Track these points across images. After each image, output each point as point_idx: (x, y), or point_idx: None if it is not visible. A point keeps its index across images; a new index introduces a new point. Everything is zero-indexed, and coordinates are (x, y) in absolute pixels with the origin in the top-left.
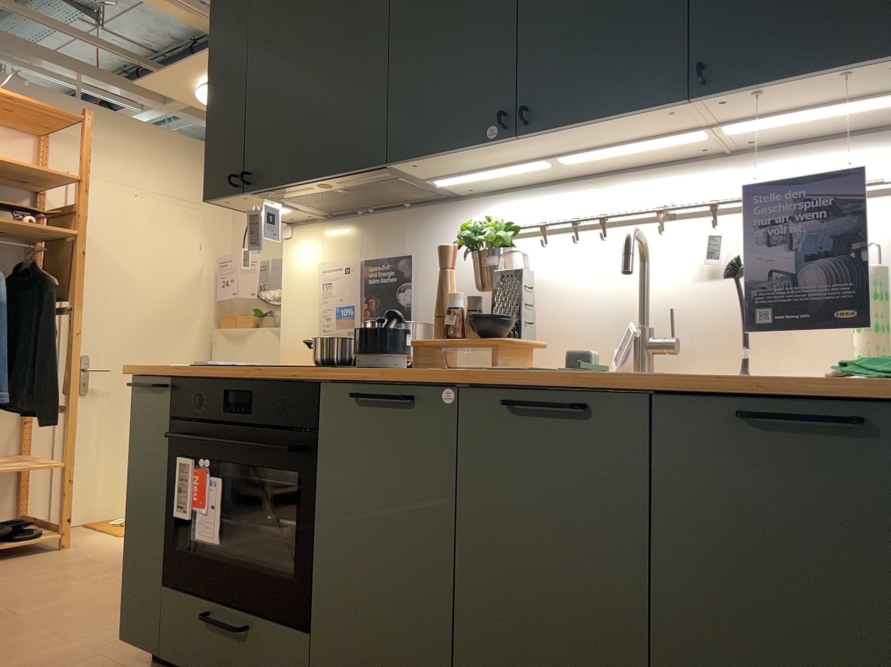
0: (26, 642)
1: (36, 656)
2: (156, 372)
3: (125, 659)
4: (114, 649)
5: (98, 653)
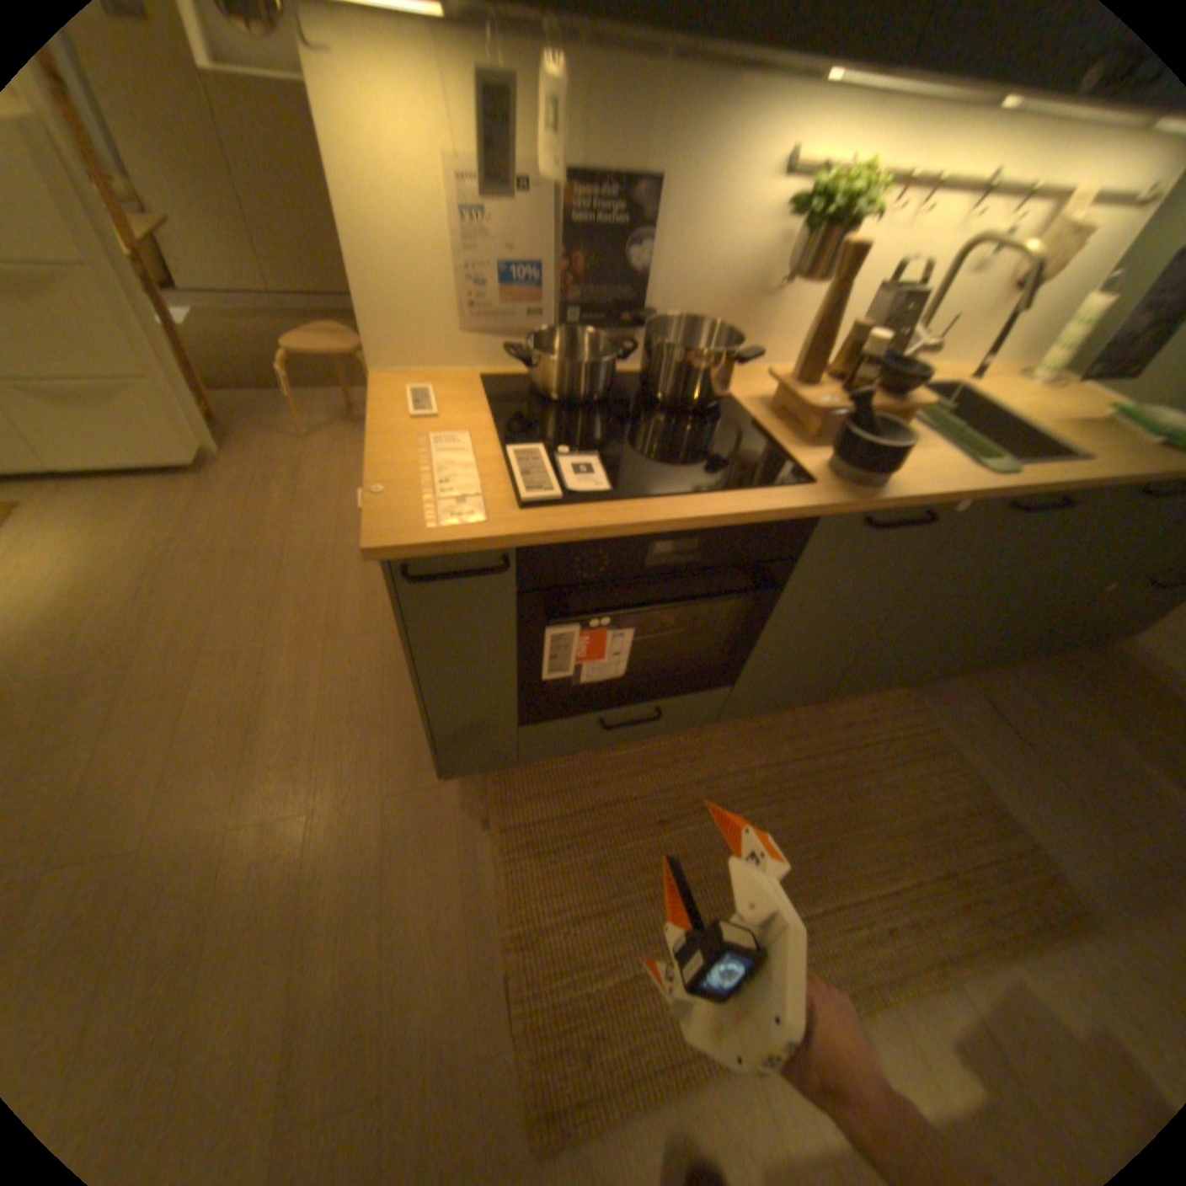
0: (251, 859)
1: (315, 857)
2: (482, 546)
3: (412, 779)
4: (375, 780)
5: (371, 798)
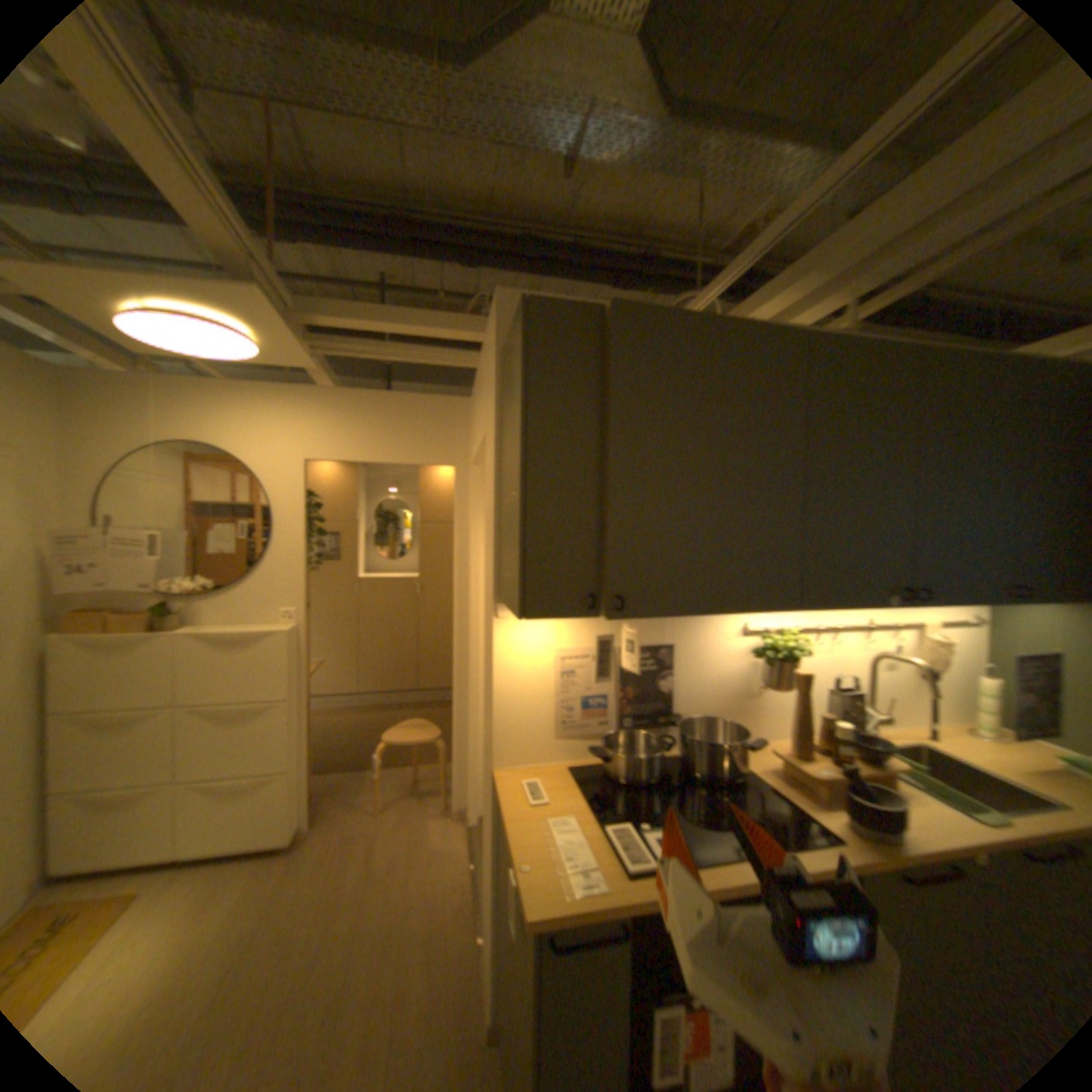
0: None
1: None
2: (611, 916)
3: None
4: None
5: None
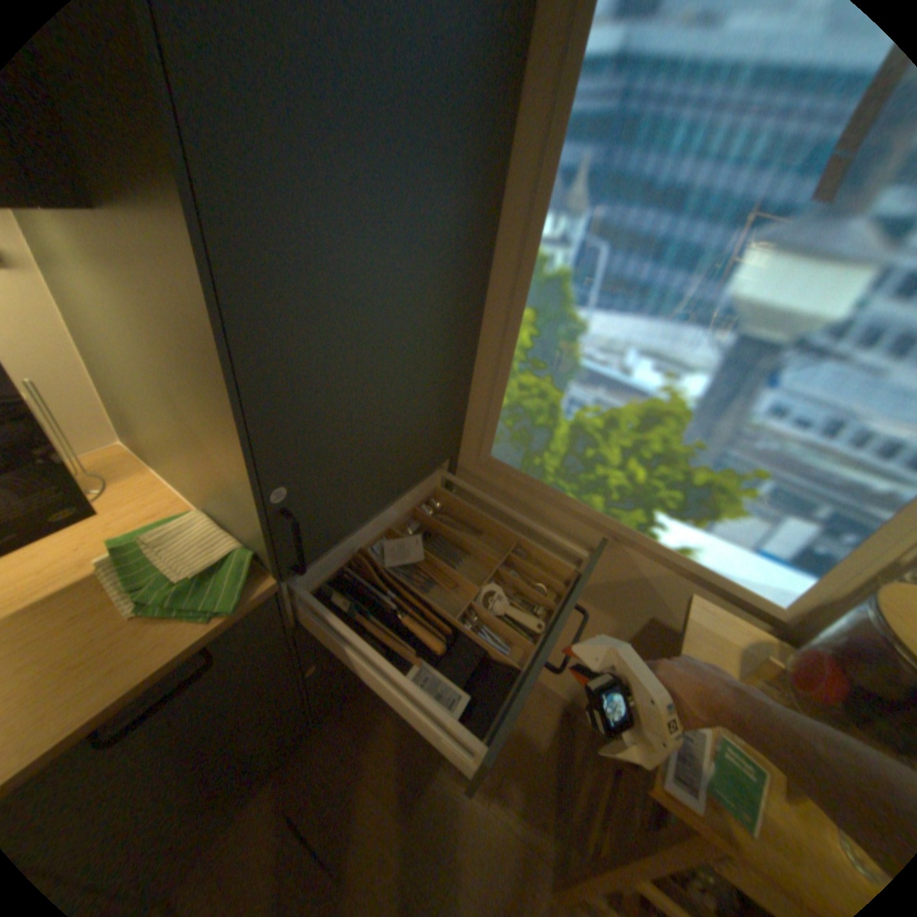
0: None
1: None
2: None
3: None
4: None
5: None
